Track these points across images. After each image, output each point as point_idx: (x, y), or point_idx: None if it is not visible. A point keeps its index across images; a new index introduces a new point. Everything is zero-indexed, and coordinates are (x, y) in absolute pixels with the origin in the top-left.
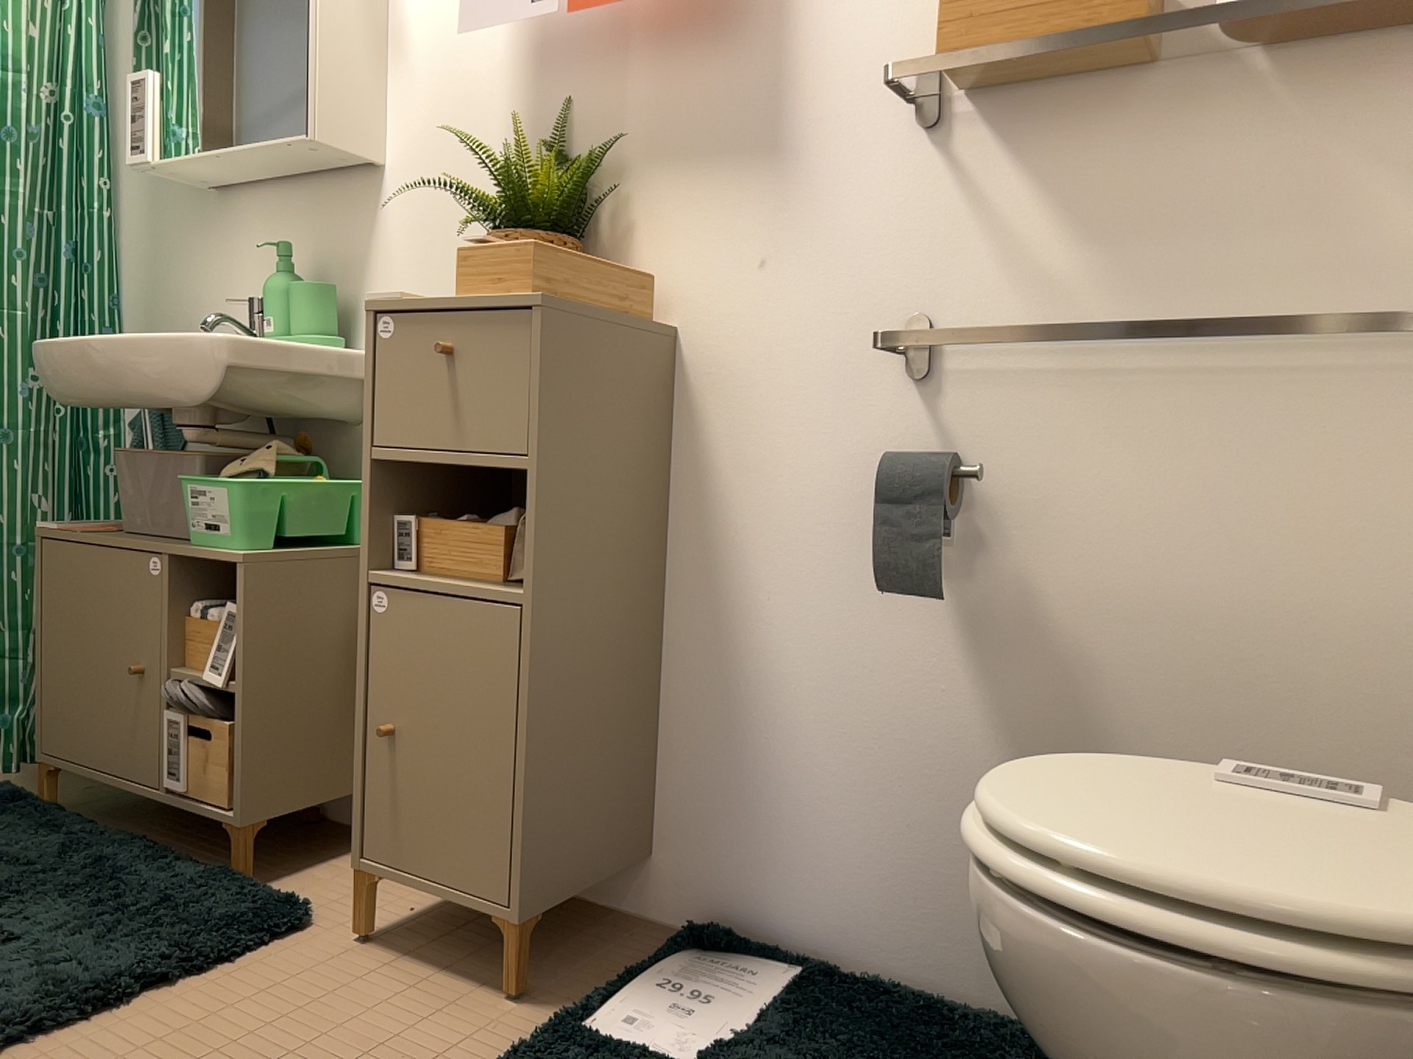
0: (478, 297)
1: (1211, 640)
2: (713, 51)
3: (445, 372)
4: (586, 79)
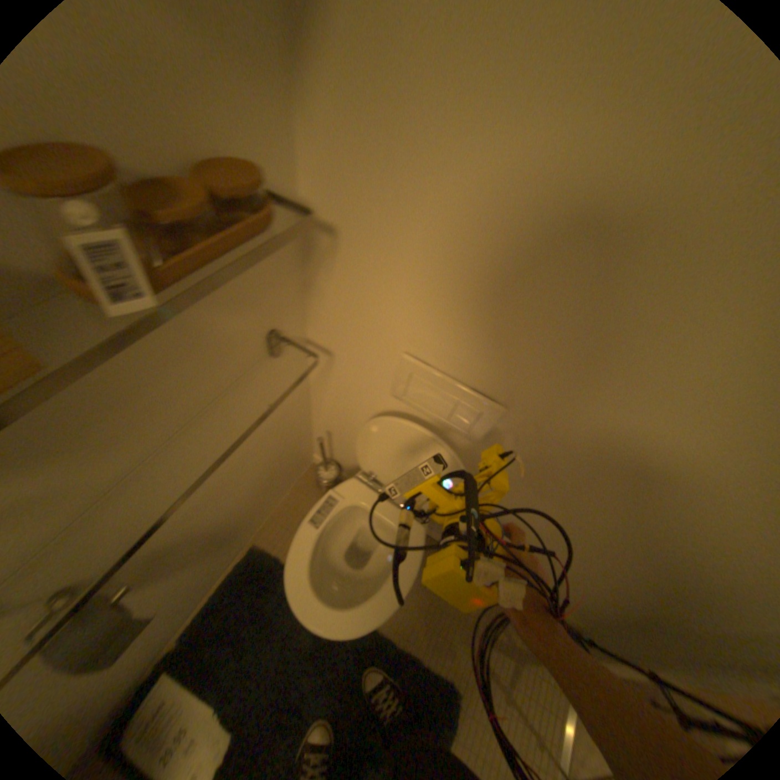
0: None
1: (230, 479)
2: None
3: None
4: None
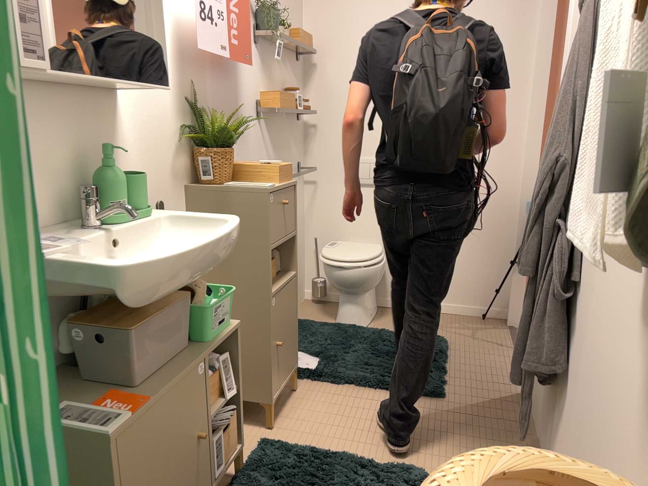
0: (285, 181)
1: None
2: (225, 77)
3: (282, 209)
4: (196, 72)
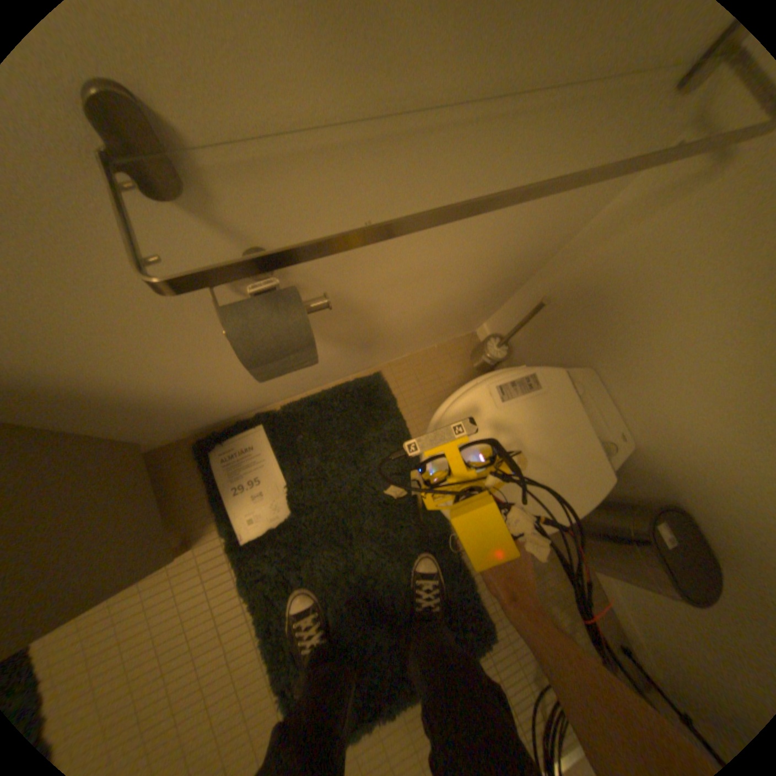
0: None
1: (442, 274)
2: None
3: None
4: None
